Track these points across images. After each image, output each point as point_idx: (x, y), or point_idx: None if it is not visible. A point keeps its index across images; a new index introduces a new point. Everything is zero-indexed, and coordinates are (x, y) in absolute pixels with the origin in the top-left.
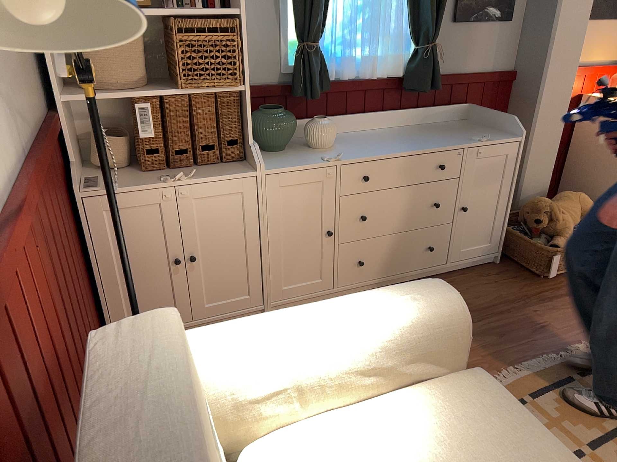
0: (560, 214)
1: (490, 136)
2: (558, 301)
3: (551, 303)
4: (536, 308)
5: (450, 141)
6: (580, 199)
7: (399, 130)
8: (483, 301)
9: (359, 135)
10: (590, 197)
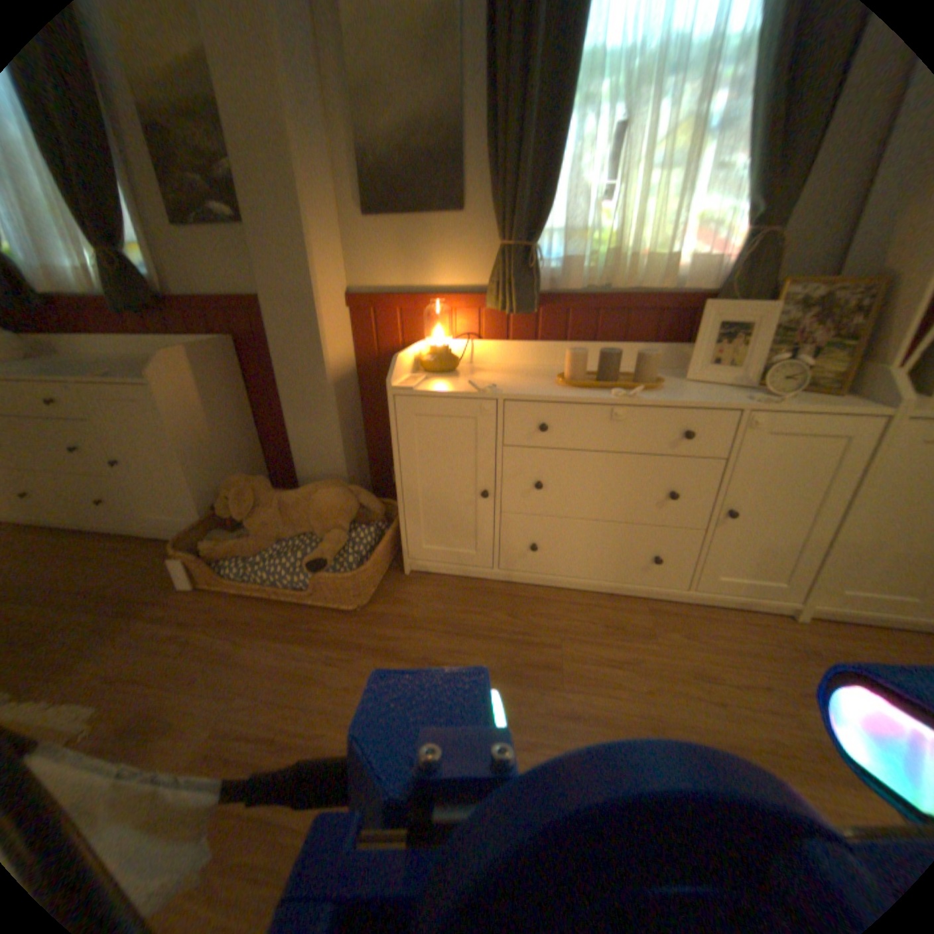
0: (265, 506)
1: (107, 370)
2: (129, 621)
3: (117, 619)
4: (92, 617)
5: (83, 371)
6: (318, 493)
7: (128, 357)
8: (85, 583)
9: (81, 357)
10: (339, 495)
